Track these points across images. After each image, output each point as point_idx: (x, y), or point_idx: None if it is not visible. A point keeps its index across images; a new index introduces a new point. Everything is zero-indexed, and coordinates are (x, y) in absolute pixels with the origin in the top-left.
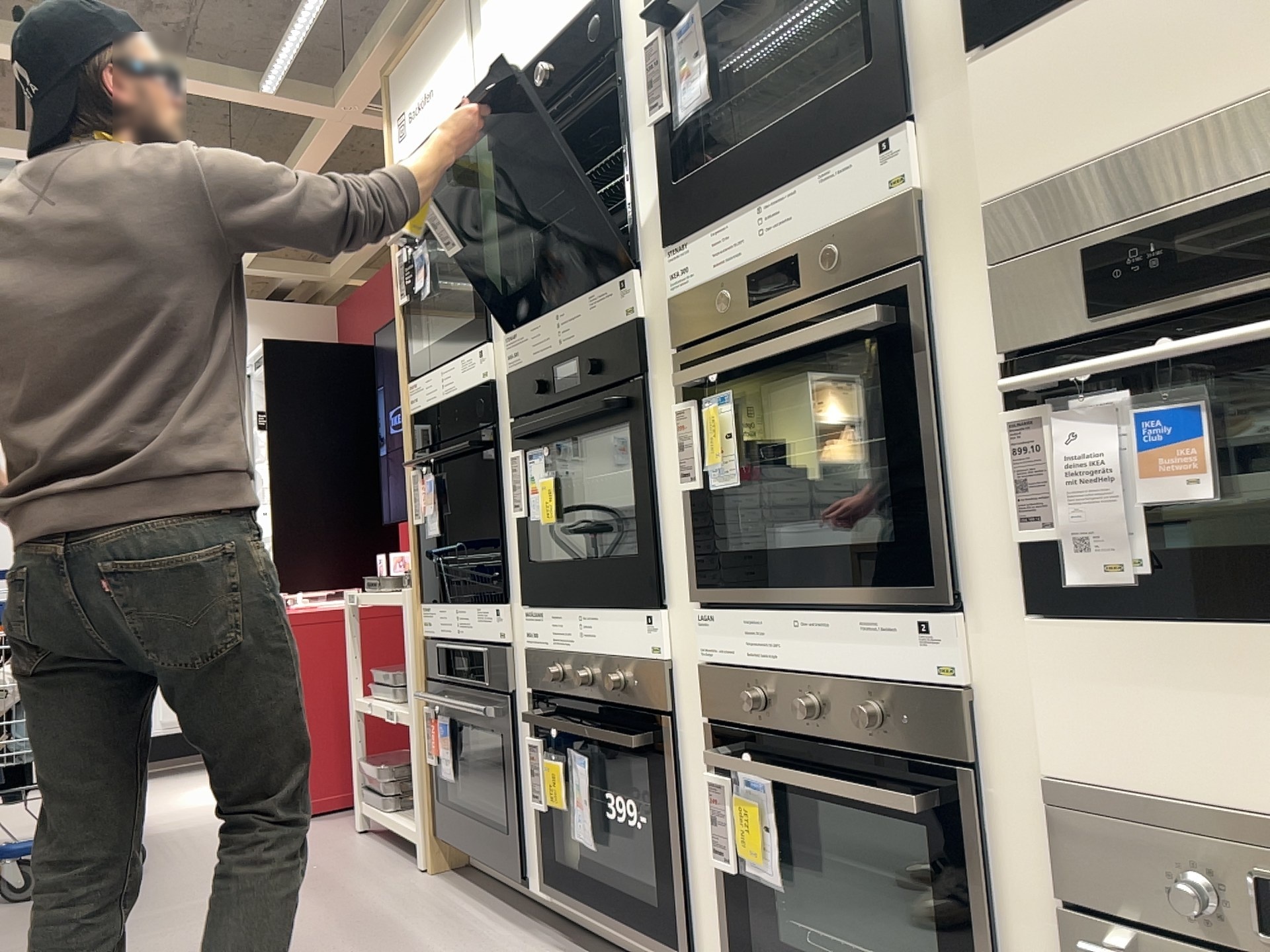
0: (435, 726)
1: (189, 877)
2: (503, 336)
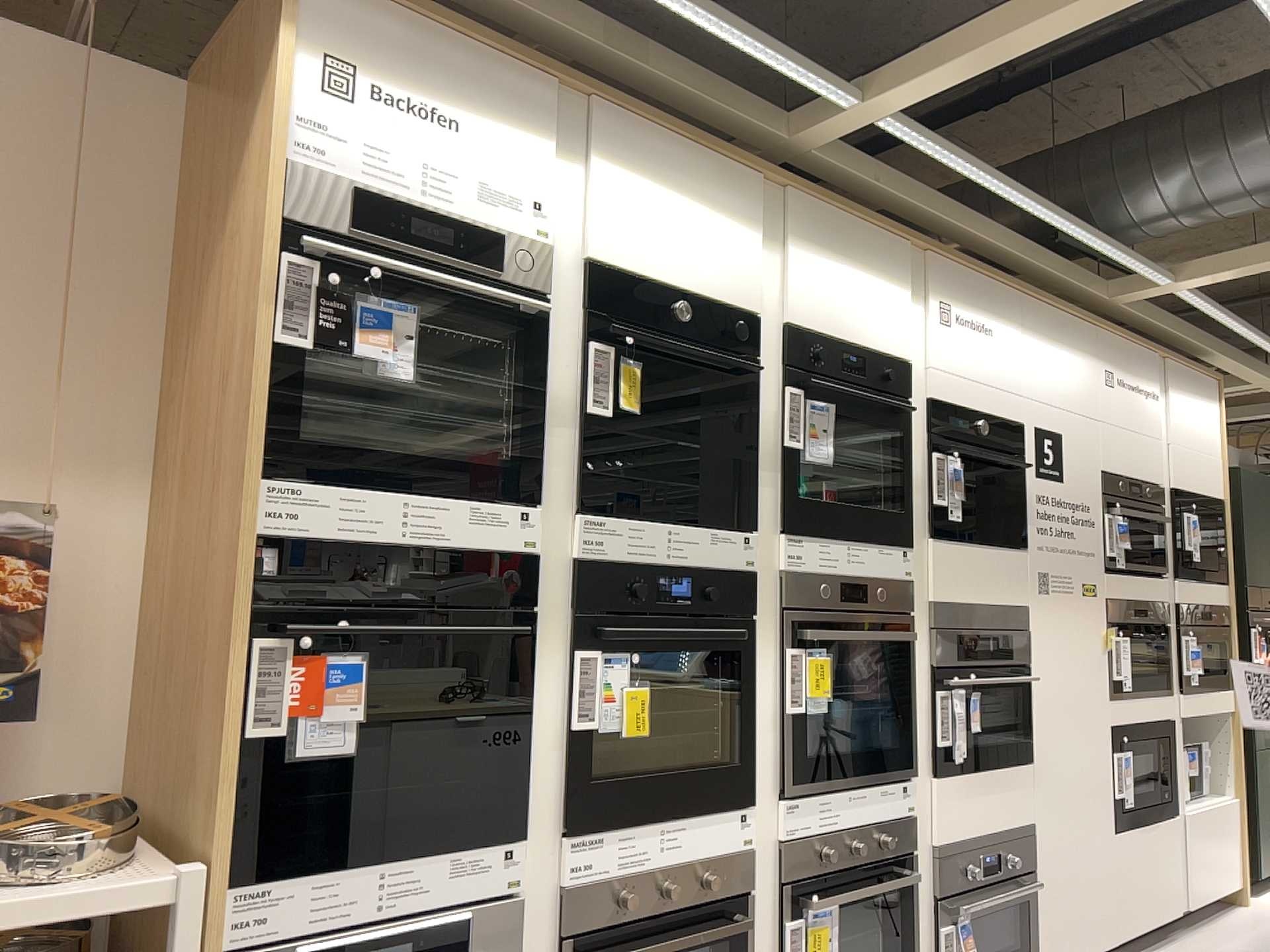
0: None
1: None
2: (587, 516)
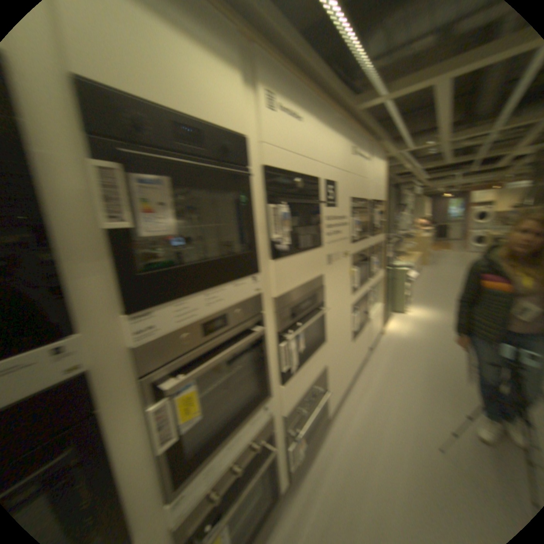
0: None
1: None
2: None
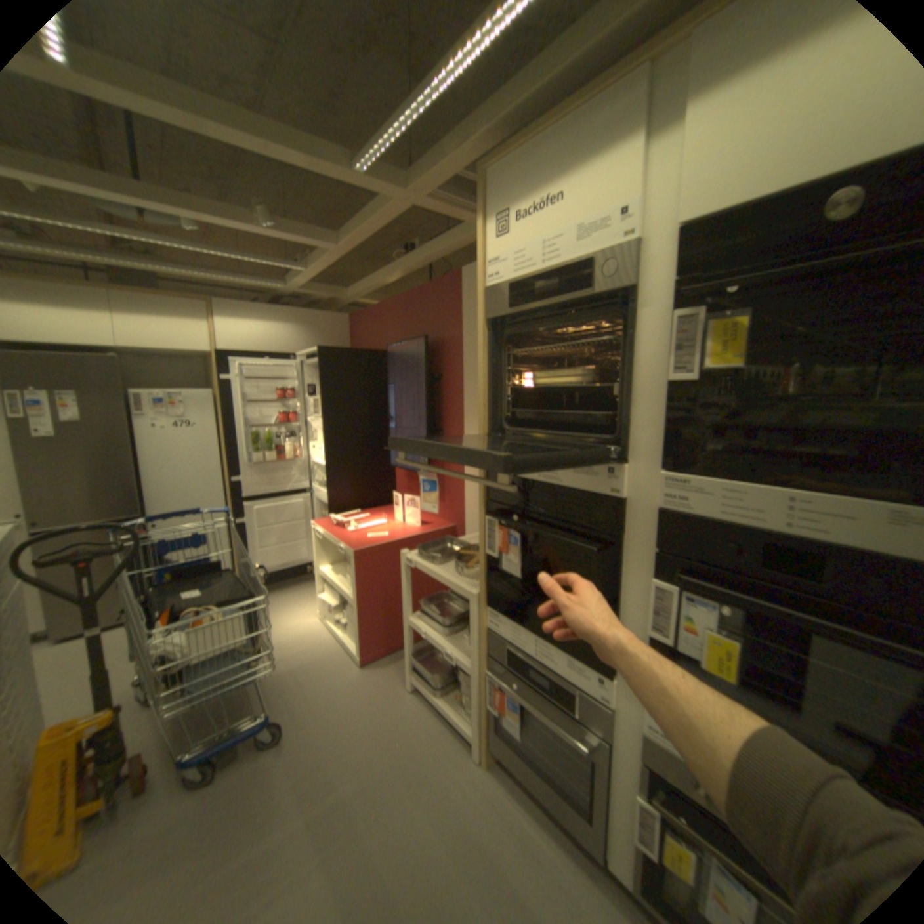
0: (502, 698)
1: (314, 756)
2: (666, 474)
